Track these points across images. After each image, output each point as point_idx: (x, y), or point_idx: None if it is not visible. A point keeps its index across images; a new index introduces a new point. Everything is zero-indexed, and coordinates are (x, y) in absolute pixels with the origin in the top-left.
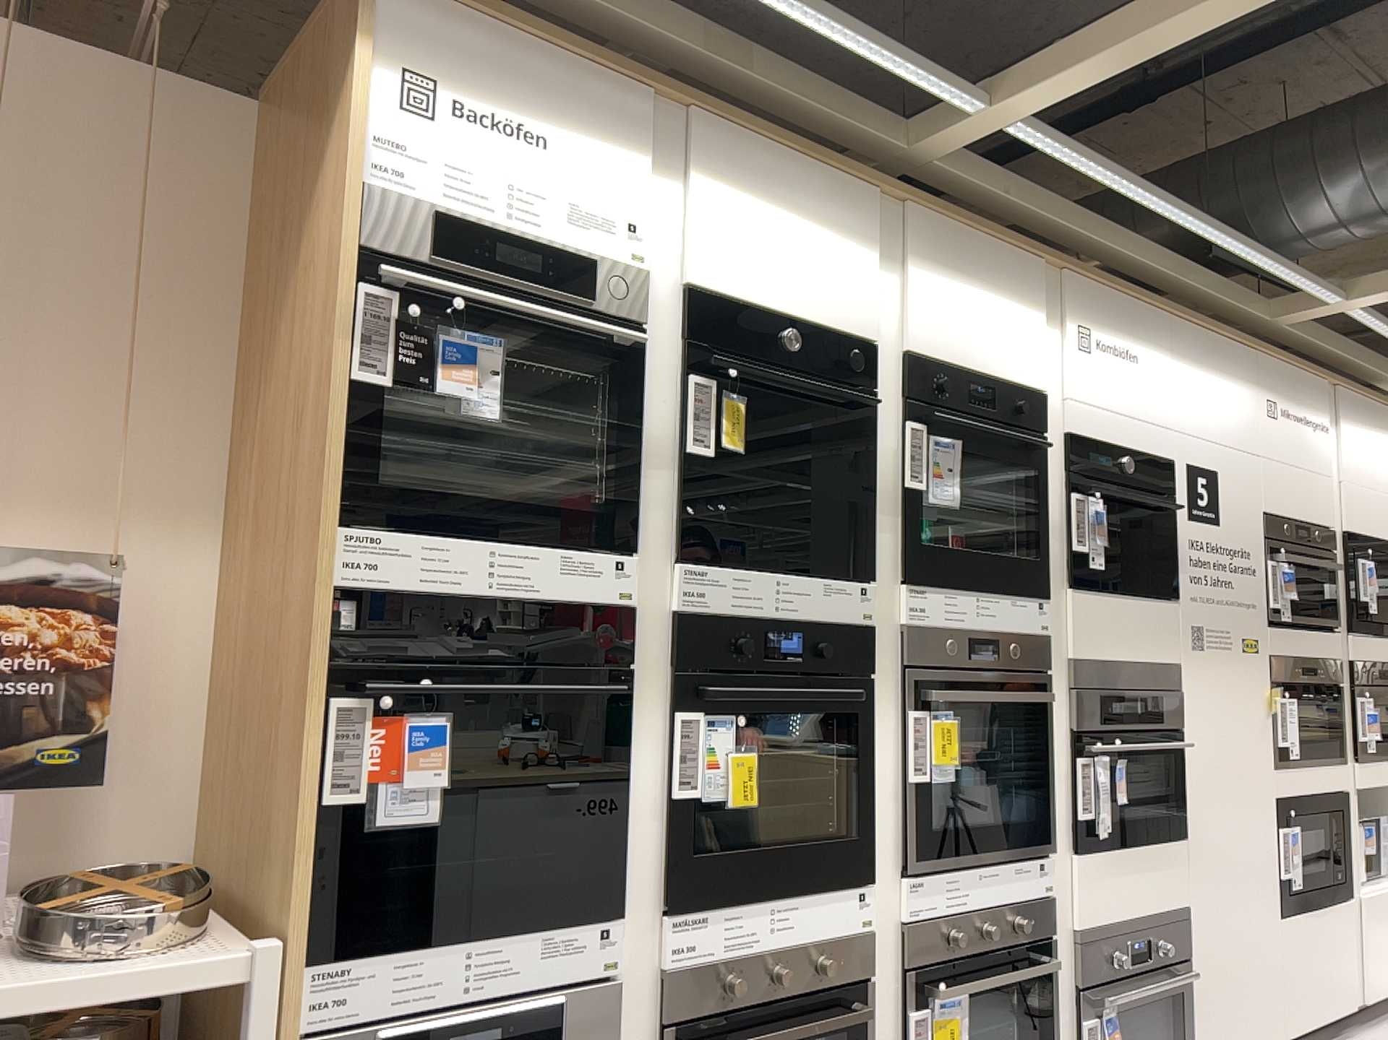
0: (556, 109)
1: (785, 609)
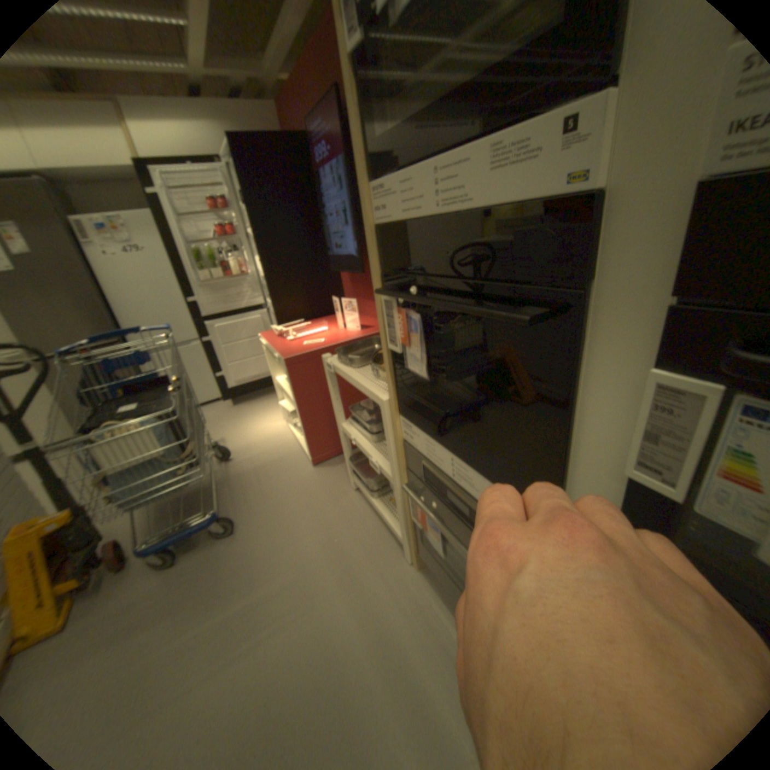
0: None
1: None
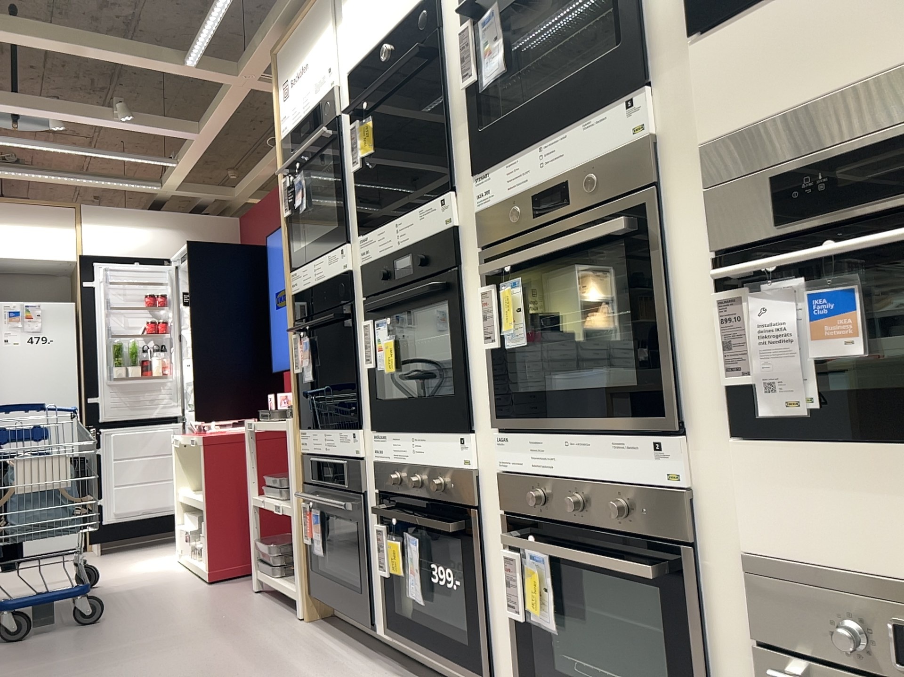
0: (304, 40)
1: (403, 242)
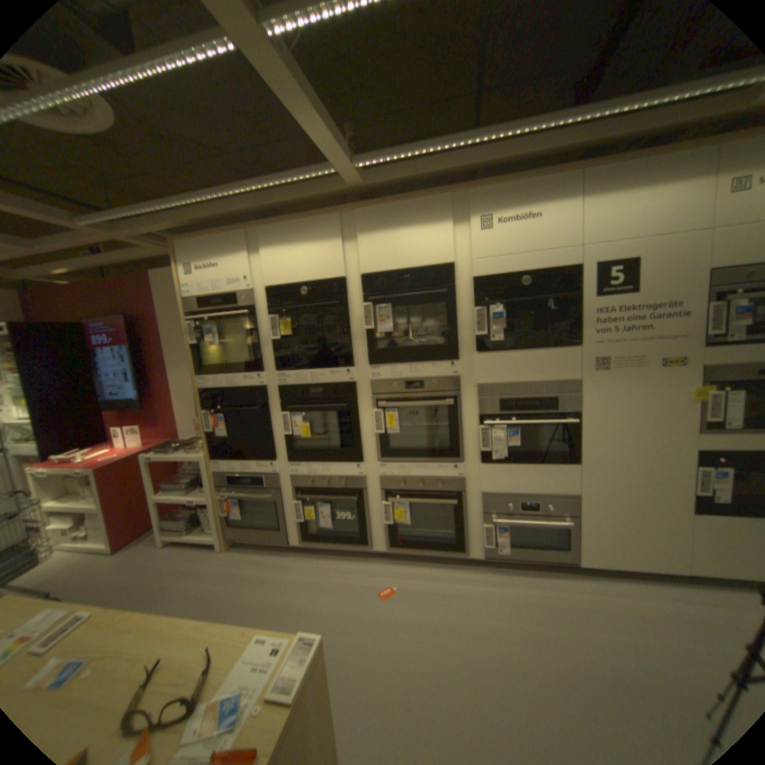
0: (213, 249)
1: (317, 383)
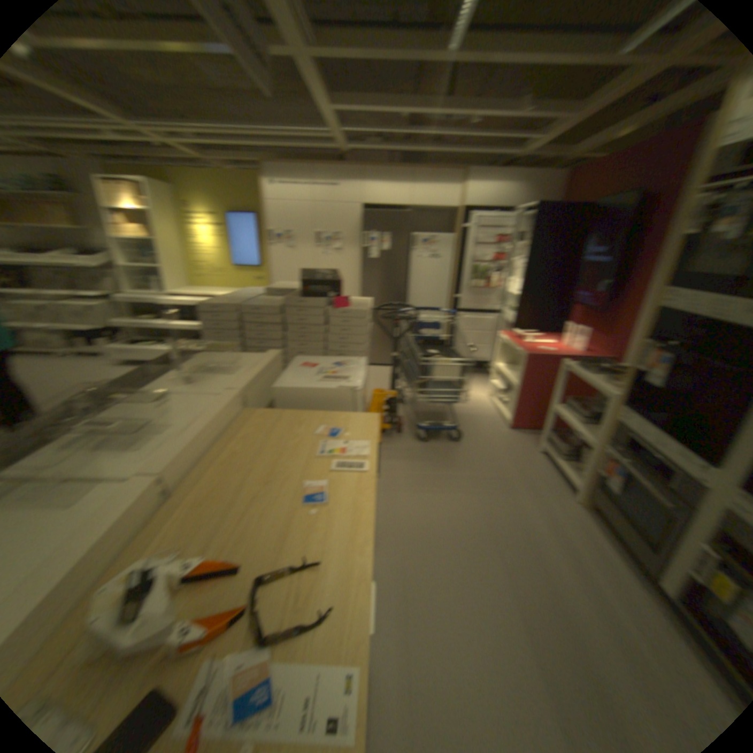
0: None
1: None
